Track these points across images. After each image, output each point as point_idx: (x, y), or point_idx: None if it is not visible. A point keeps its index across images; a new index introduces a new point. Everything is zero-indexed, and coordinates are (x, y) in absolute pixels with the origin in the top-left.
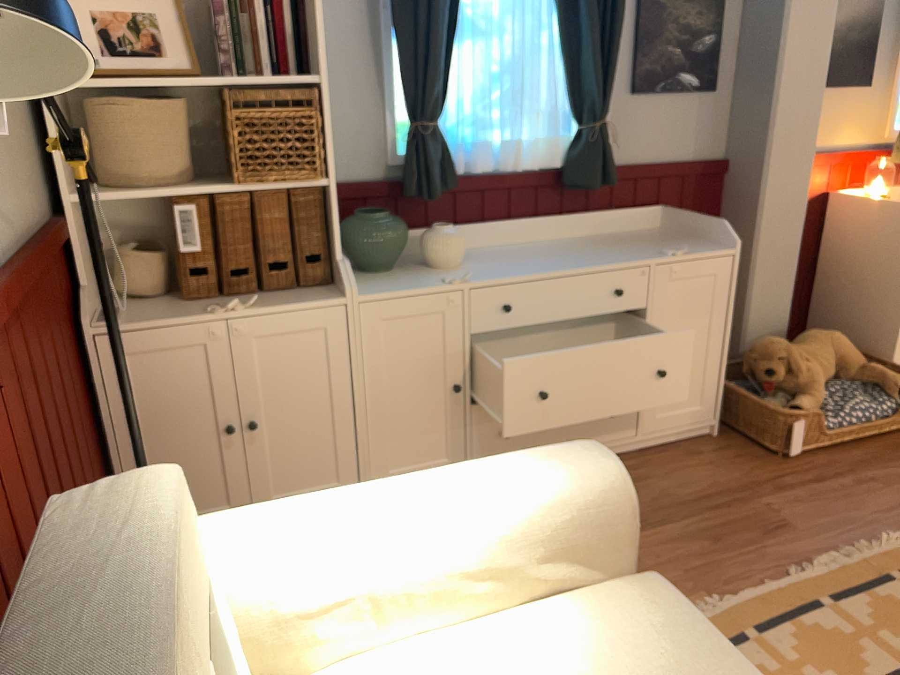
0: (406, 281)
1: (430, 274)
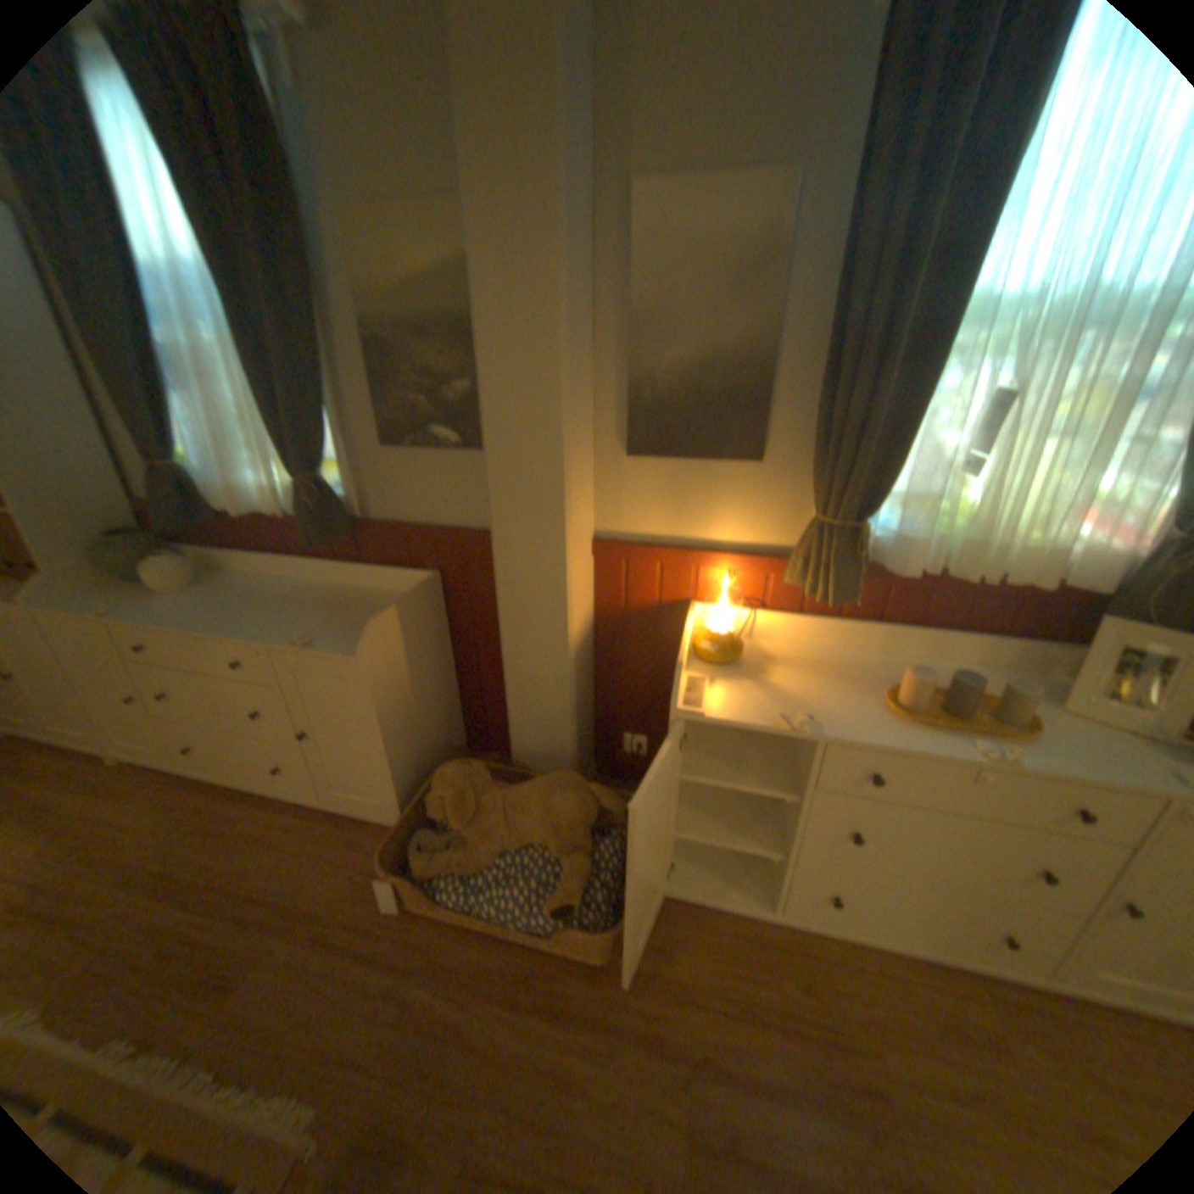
0: (92, 601)
1: (129, 597)
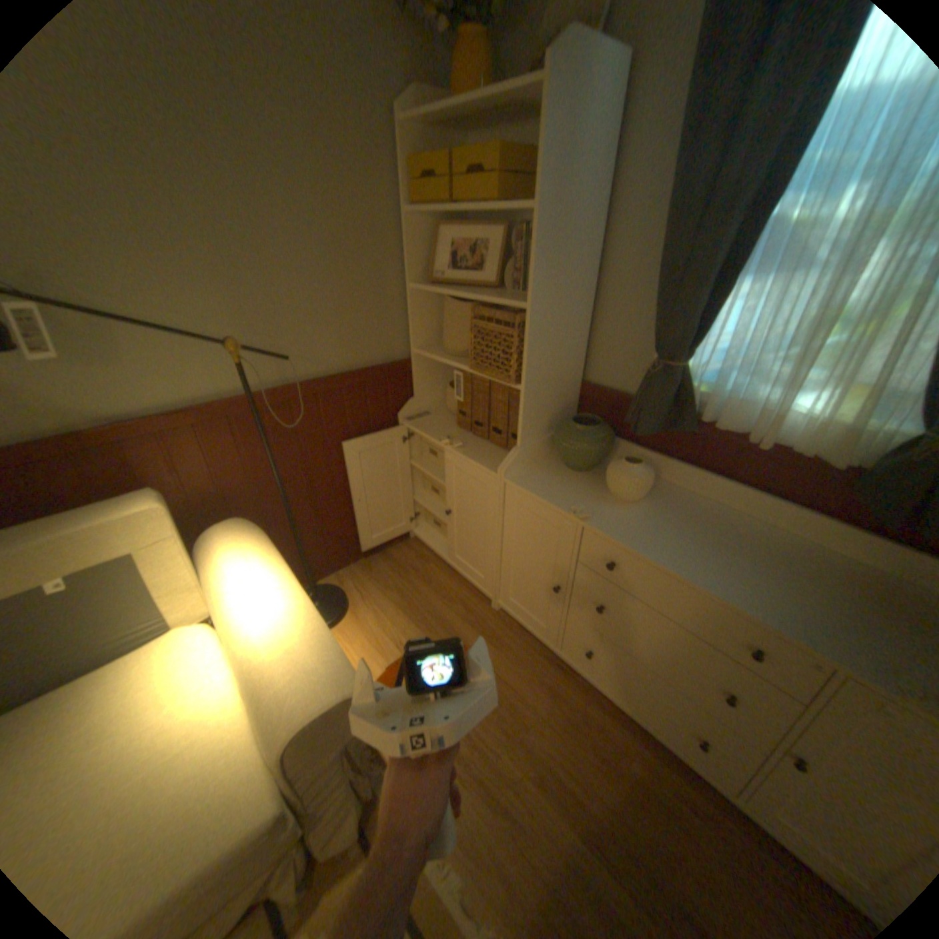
0: (560, 487)
1: (593, 493)
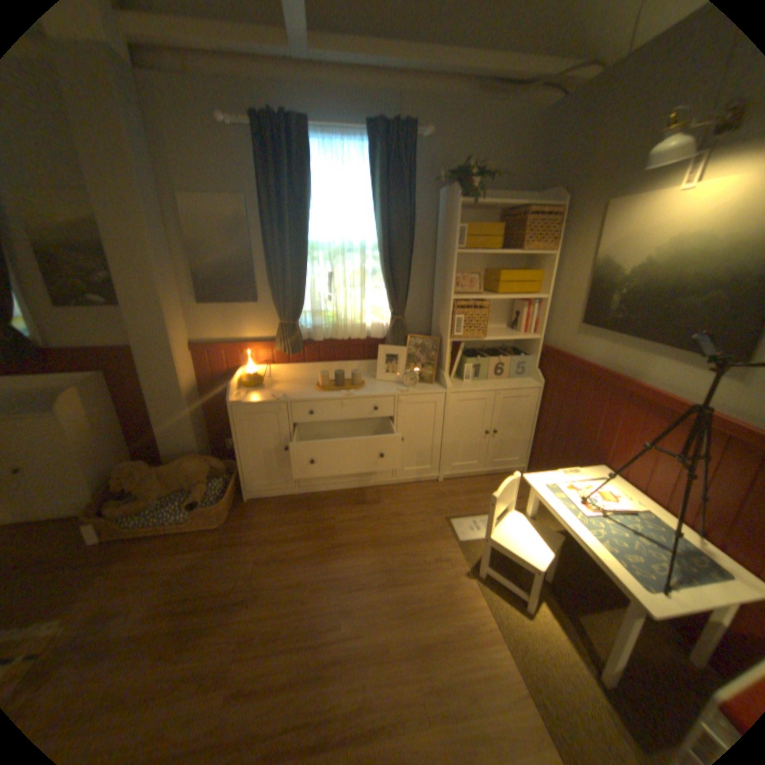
0: None
1: None
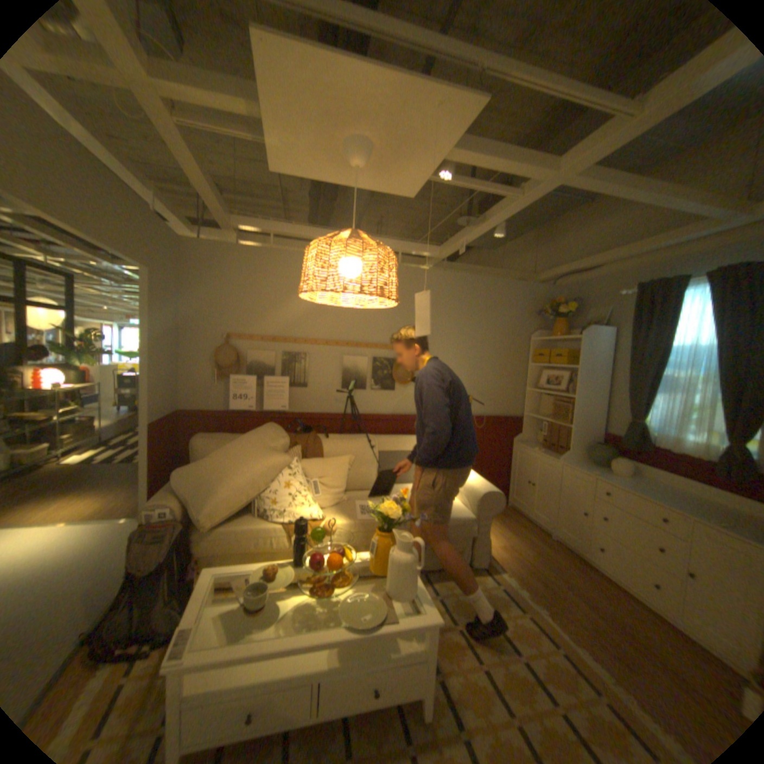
0: (588, 468)
1: (604, 472)
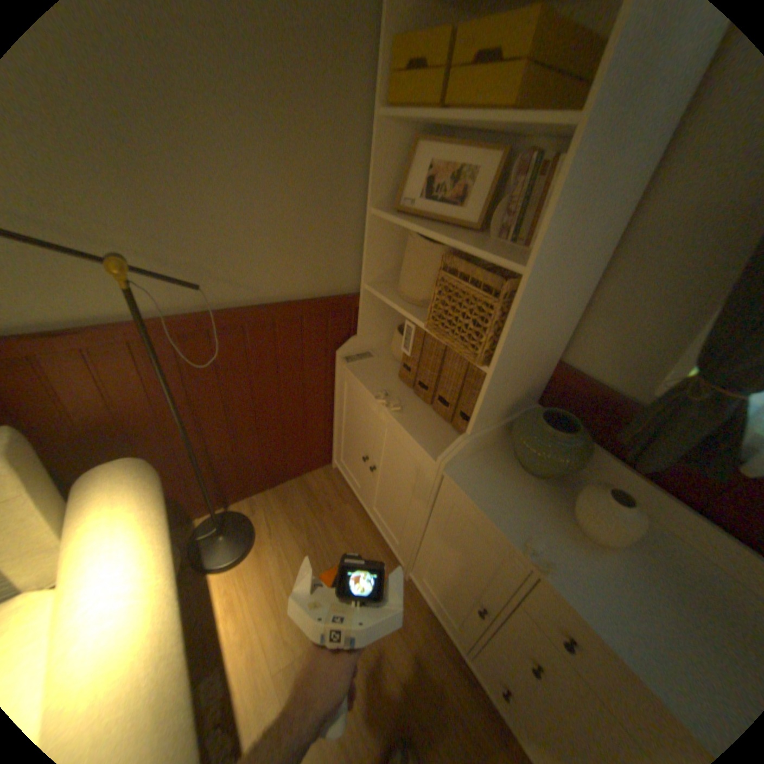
0: (514, 502)
1: (556, 520)
